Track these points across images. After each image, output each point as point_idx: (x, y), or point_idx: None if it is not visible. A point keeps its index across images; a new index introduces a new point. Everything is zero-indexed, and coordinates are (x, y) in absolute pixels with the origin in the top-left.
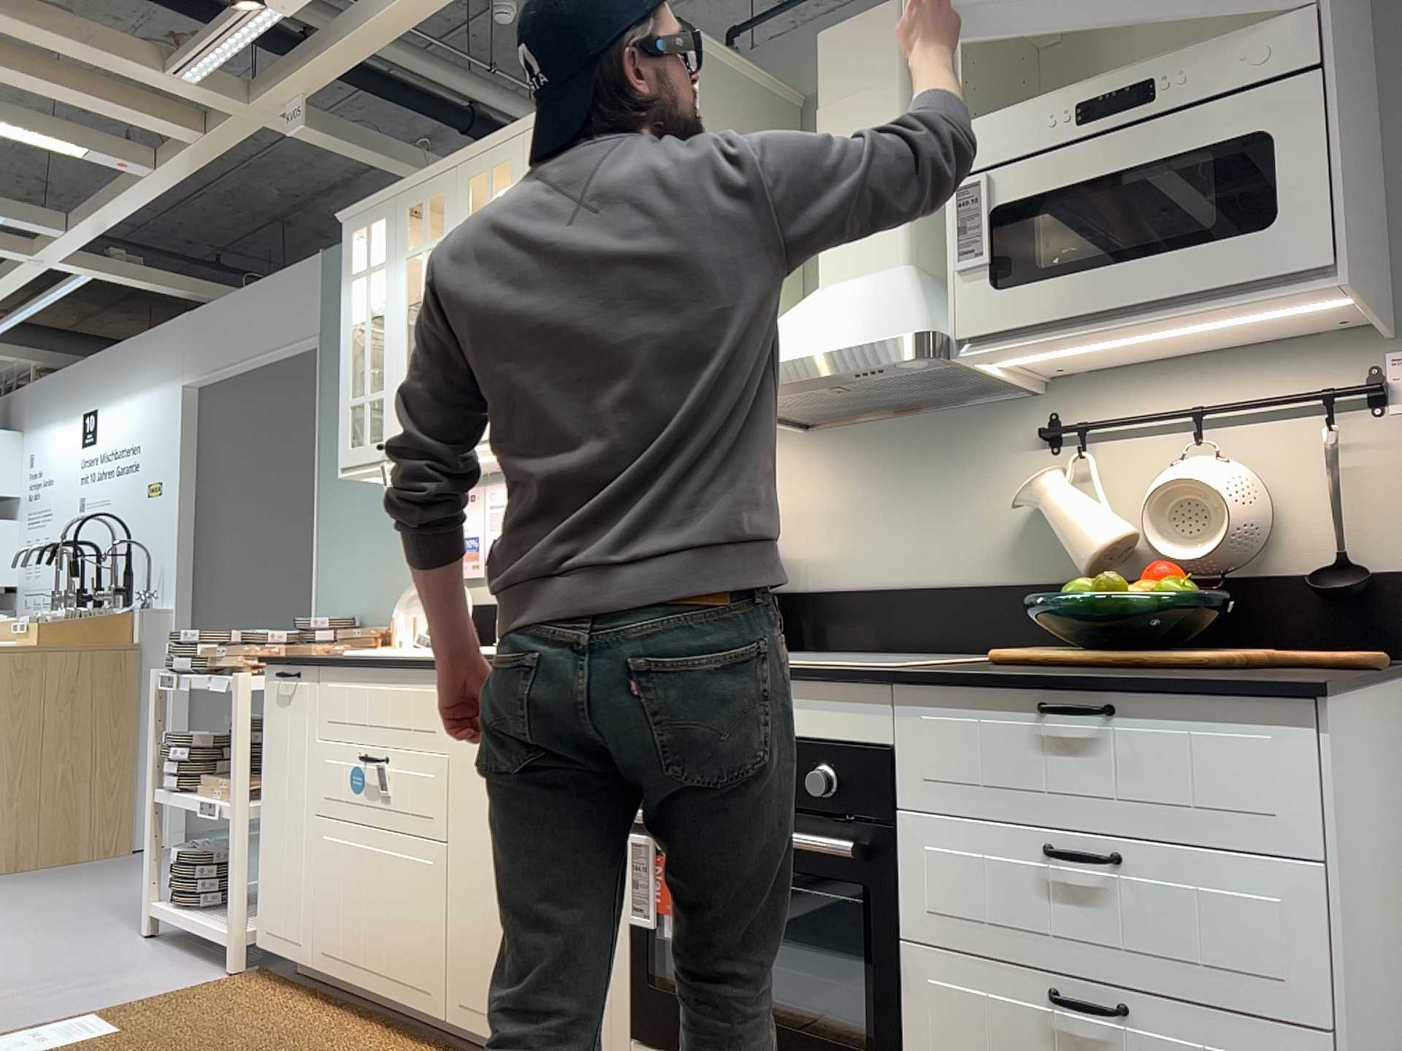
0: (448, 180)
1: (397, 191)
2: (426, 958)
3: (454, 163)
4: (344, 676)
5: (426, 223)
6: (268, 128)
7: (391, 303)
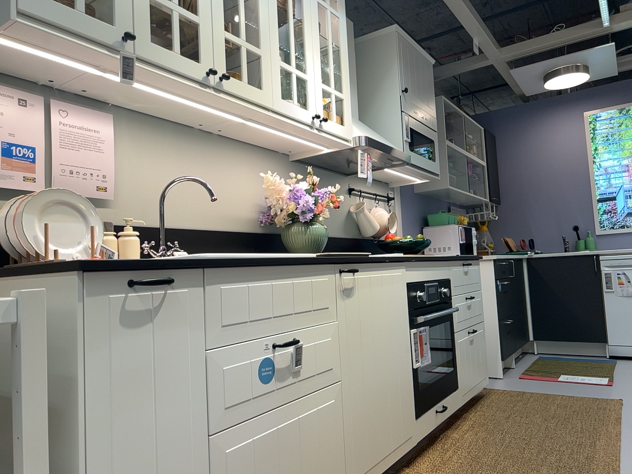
0: None
1: None
2: (334, 471)
3: None
4: (241, 275)
5: None
6: None
7: None
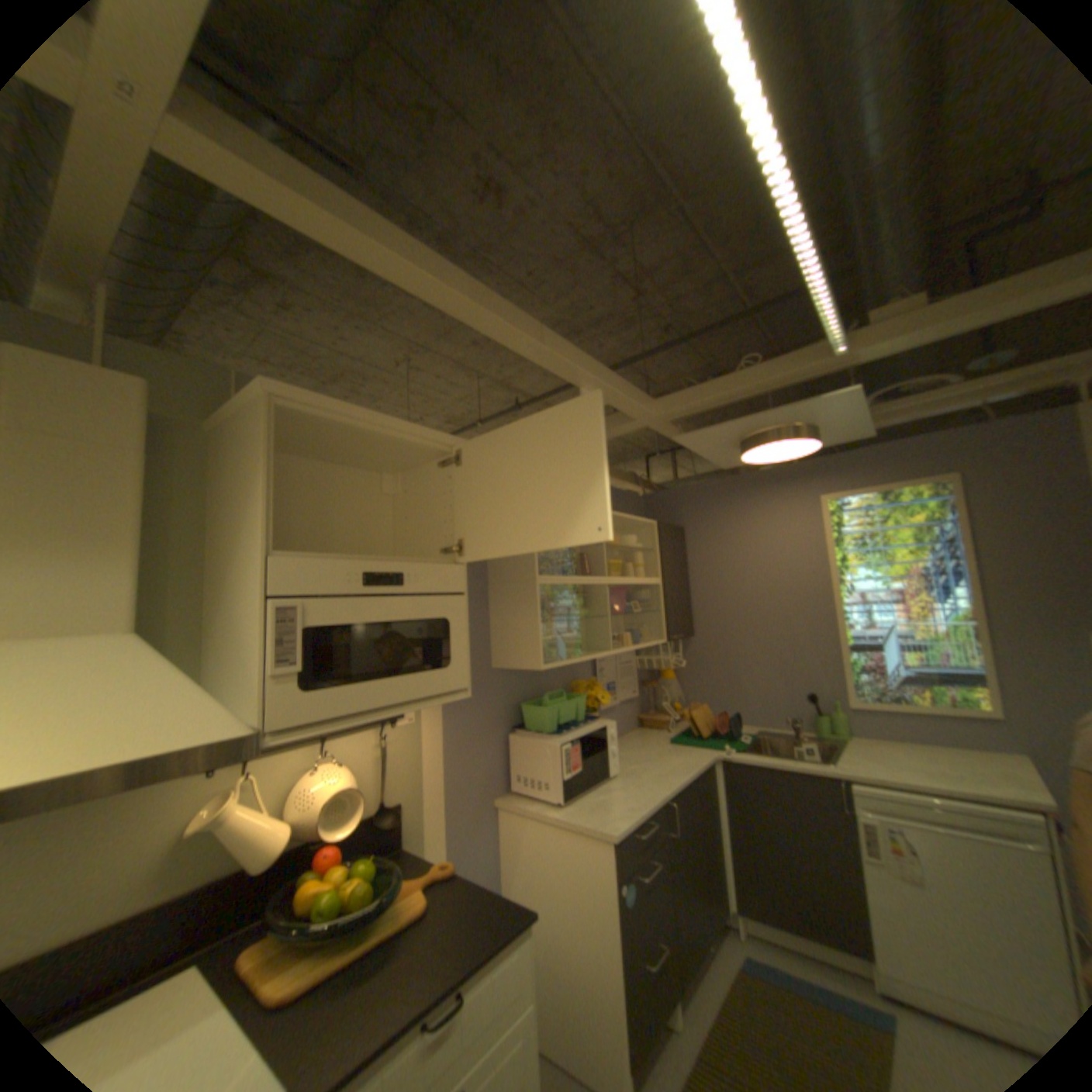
0: None
1: None
2: None
3: None
4: None
5: None
6: None
7: None
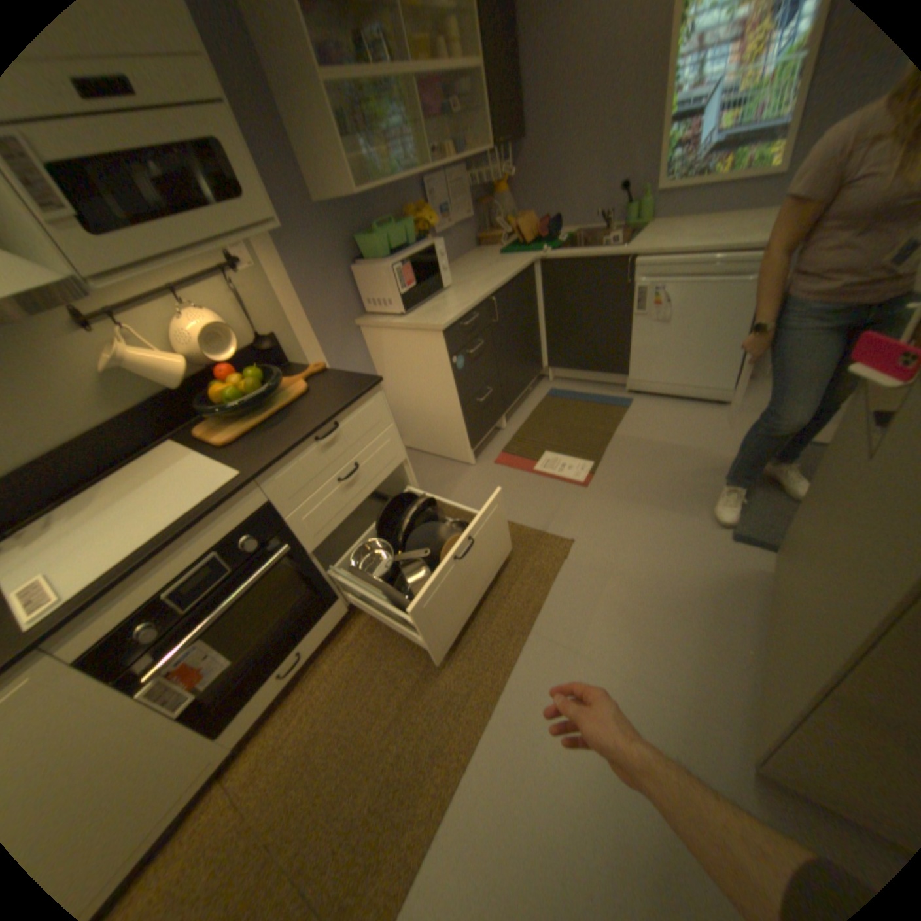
0: None
1: None
2: None
3: None
4: None
5: None
6: None
7: None
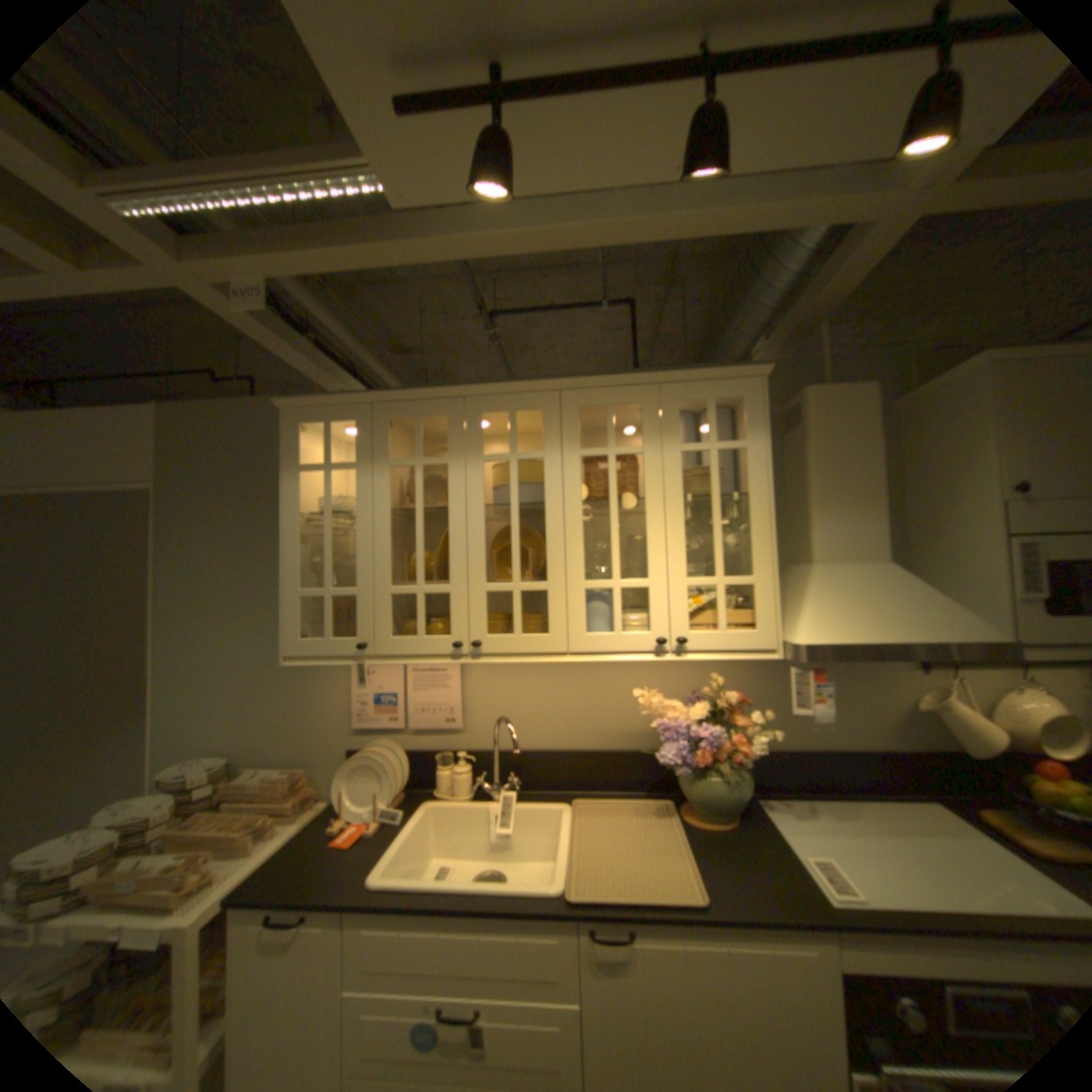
0: (453, 404)
1: (376, 398)
2: None
3: (463, 392)
4: (395, 924)
5: (420, 438)
6: (183, 286)
7: (367, 503)
